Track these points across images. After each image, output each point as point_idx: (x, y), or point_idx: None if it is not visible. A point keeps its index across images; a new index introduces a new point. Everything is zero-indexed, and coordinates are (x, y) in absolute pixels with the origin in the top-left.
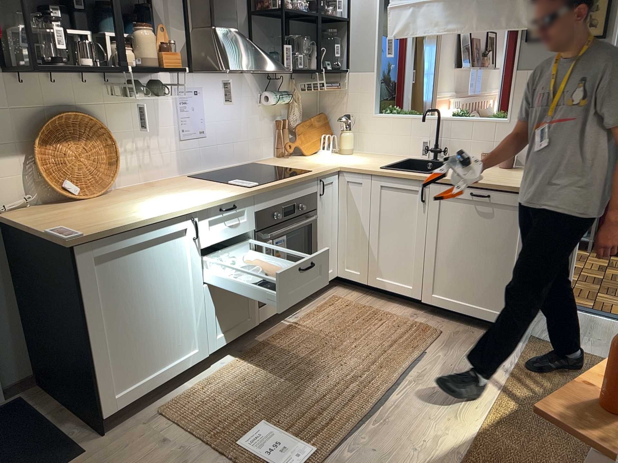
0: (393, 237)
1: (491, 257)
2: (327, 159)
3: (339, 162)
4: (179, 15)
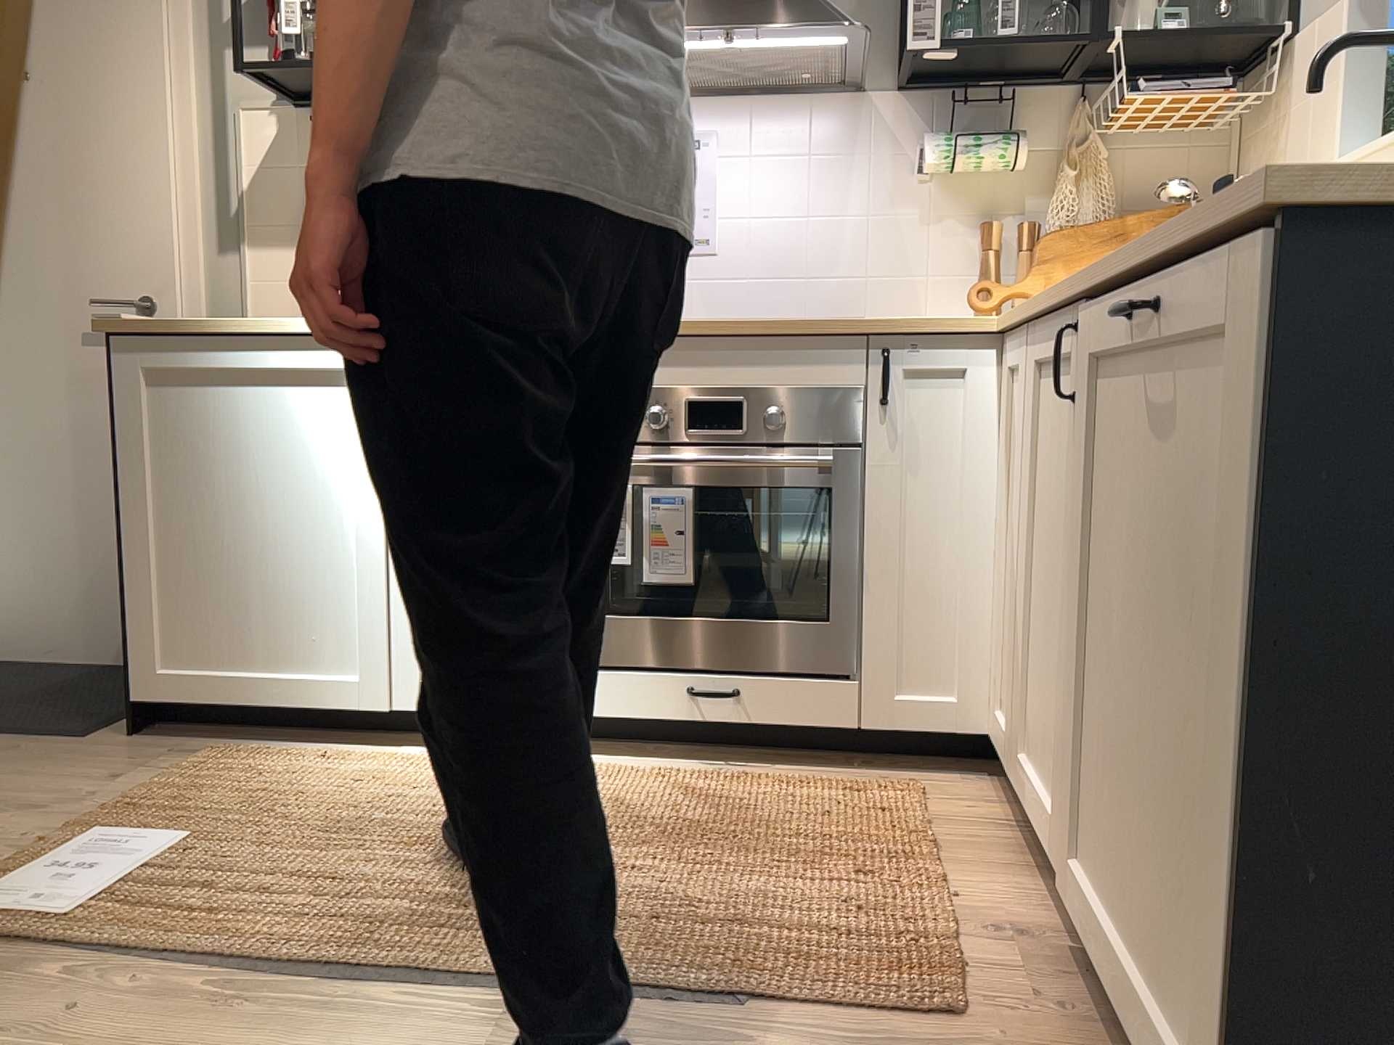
0: (1052, 579)
1: (1189, 686)
2: None
3: None
4: None
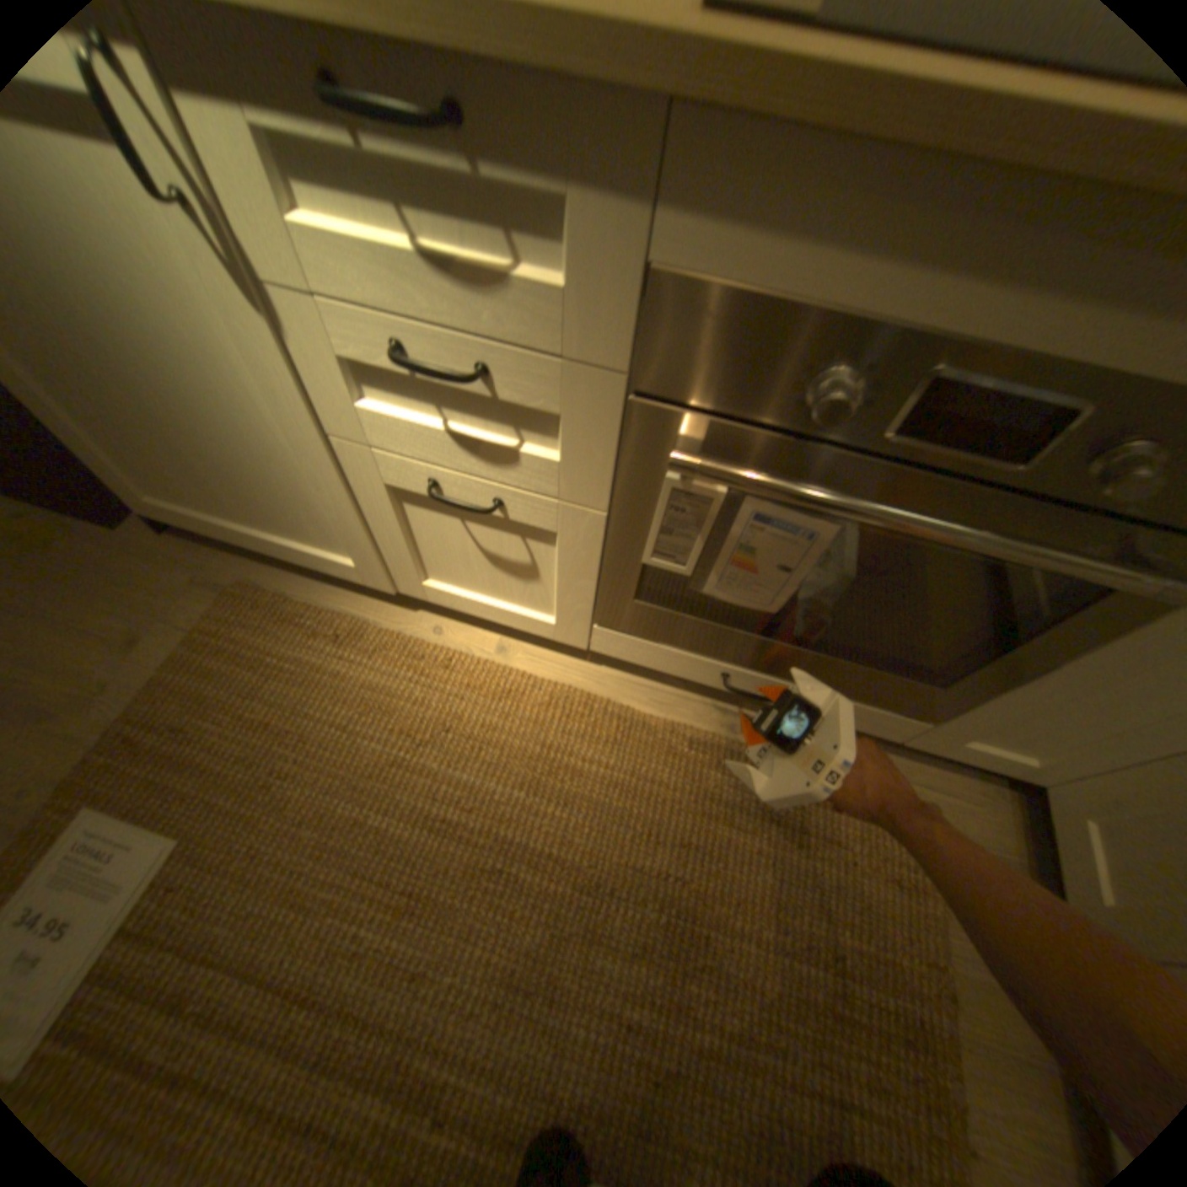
0: None
1: None
2: None
3: None
4: None
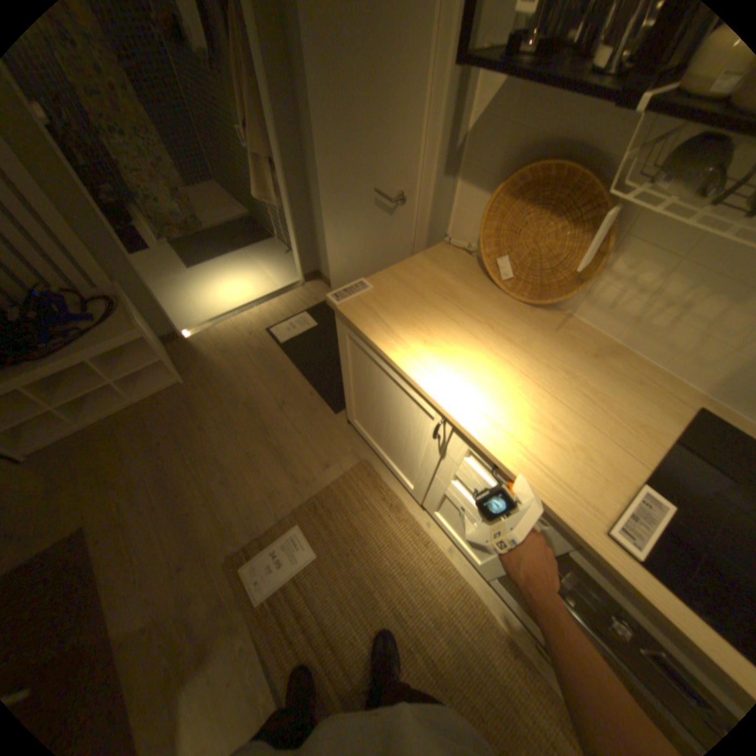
0: None
1: None
2: None
3: None
4: None
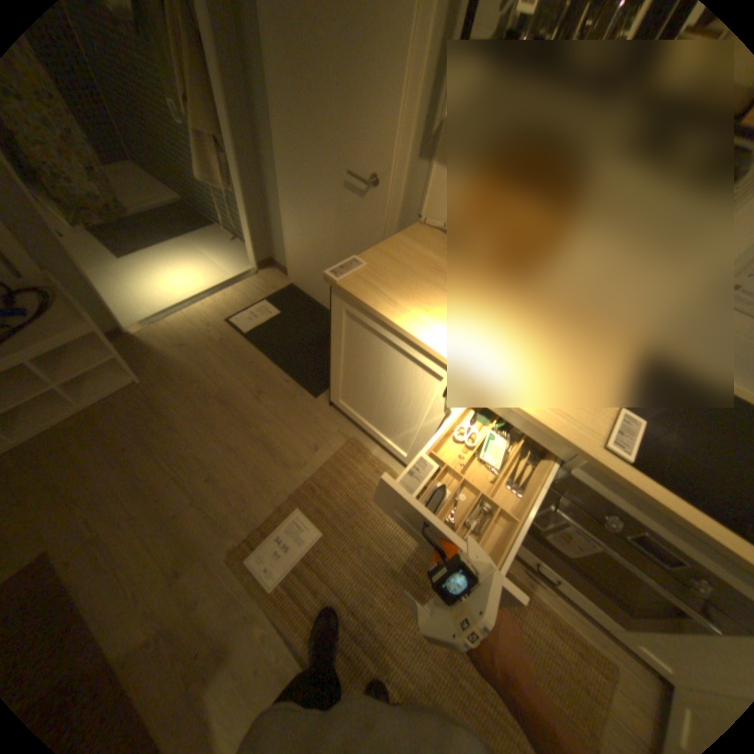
0: None
1: None
2: None
3: None
4: None
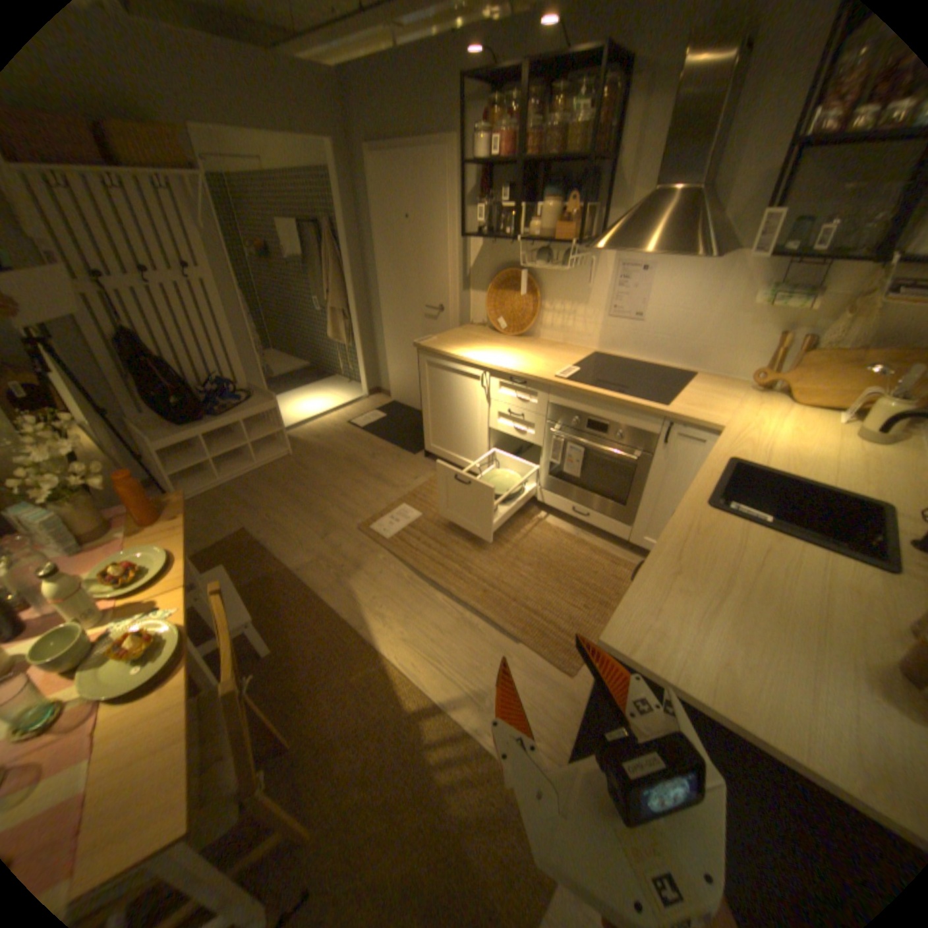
0: None
1: None
2: (783, 419)
3: (763, 427)
4: (651, 170)
